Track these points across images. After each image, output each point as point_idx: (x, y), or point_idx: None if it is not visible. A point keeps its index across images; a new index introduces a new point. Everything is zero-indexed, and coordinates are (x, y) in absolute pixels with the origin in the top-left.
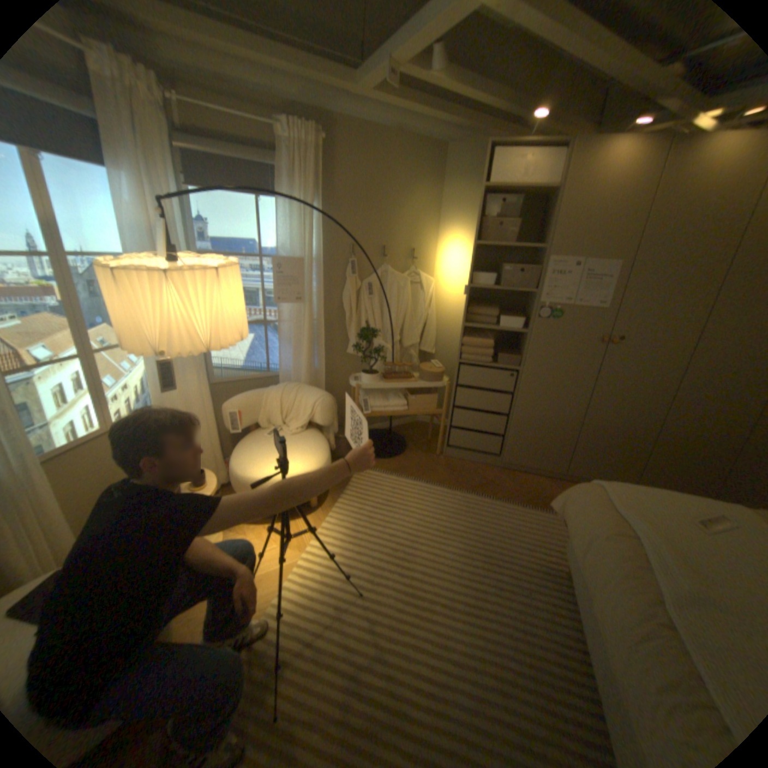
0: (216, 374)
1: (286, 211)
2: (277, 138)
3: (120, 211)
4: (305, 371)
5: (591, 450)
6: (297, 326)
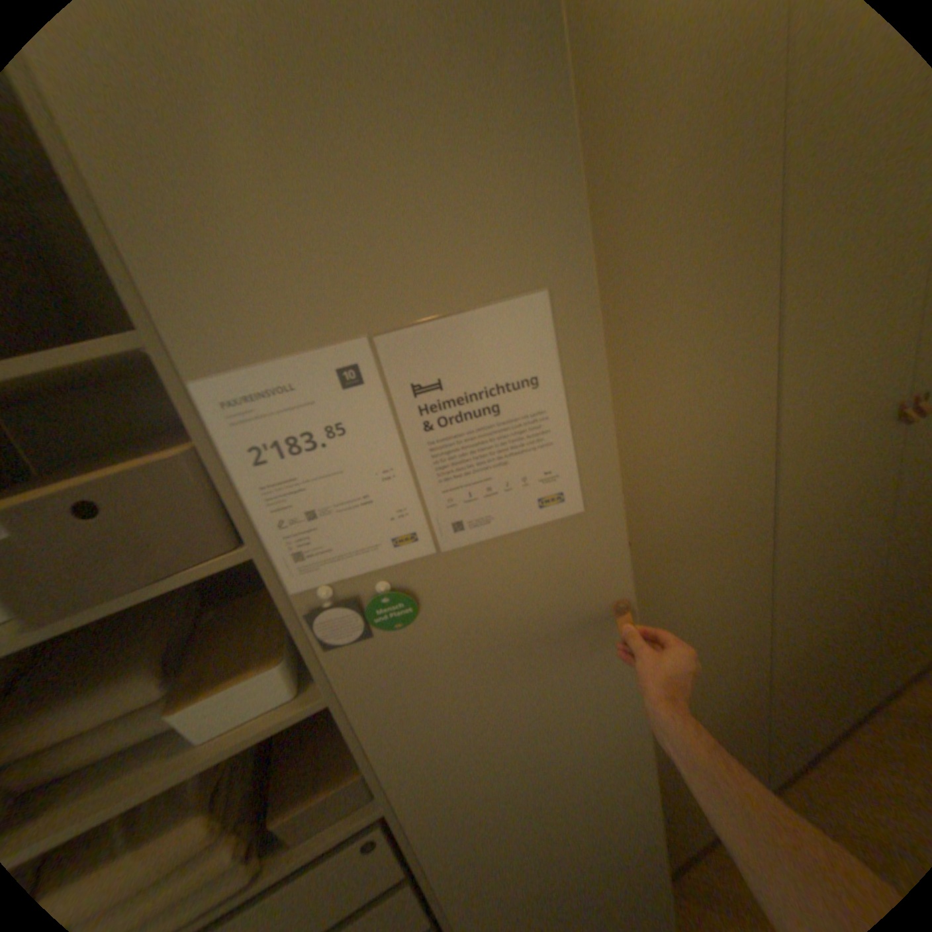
0: None
1: None
2: None
3: None
4: None
5: (672, 810)
6: None
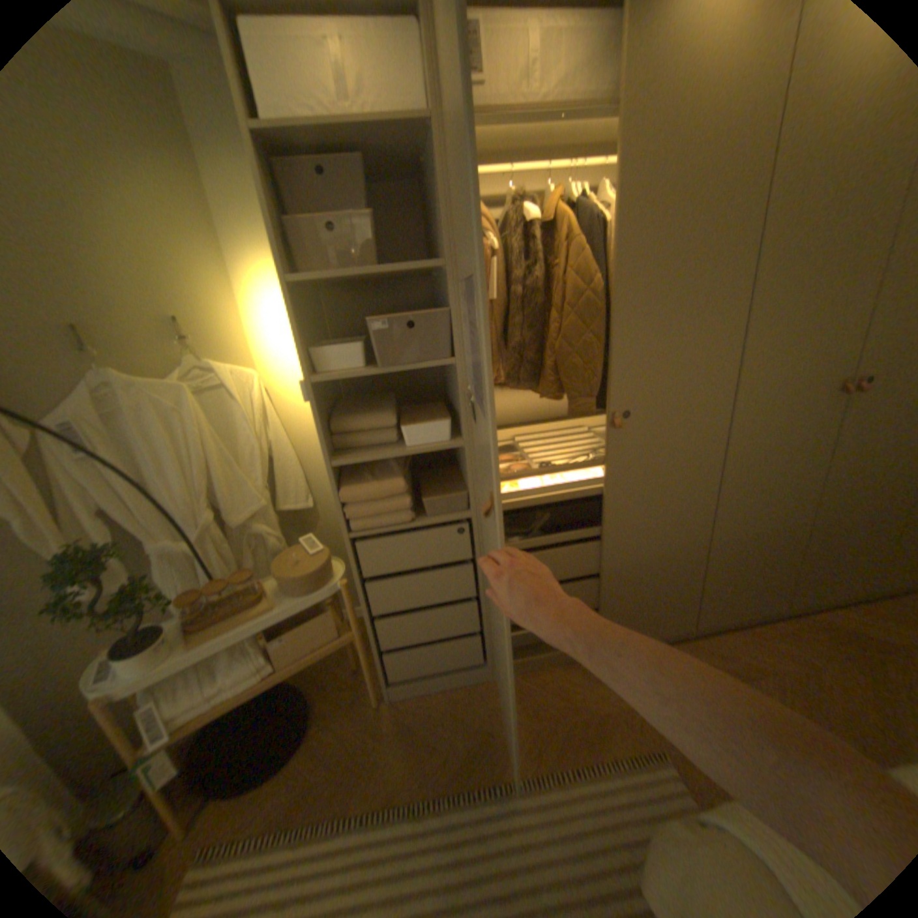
0: None
1: None
2: None
3: None
4: None
5: (624, 603)
6: None
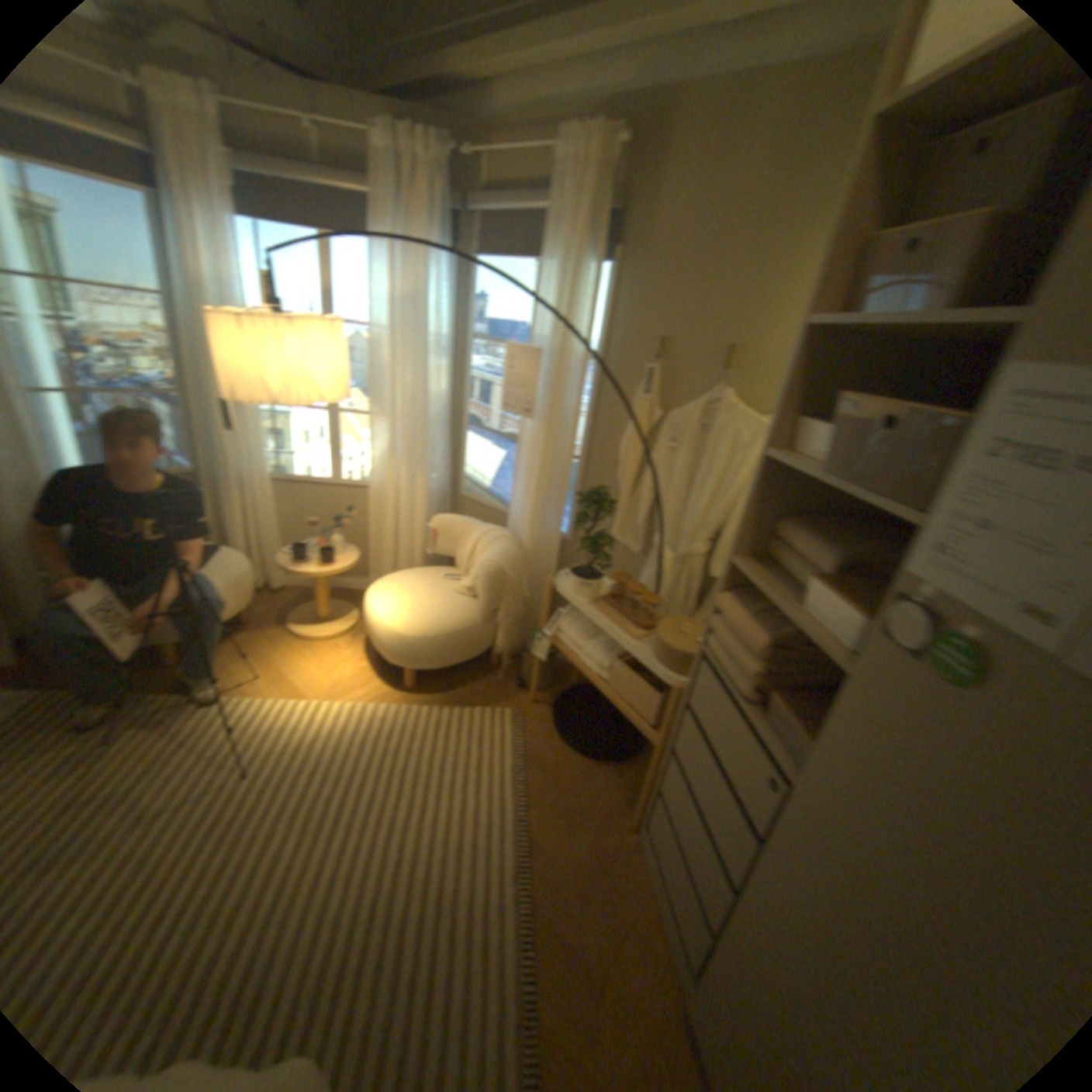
0: (467, 487)
1: (549, 278)
2: (558, 165)
3: (377, 284)
4: (526, 526)
5: None
6: (531, 455)
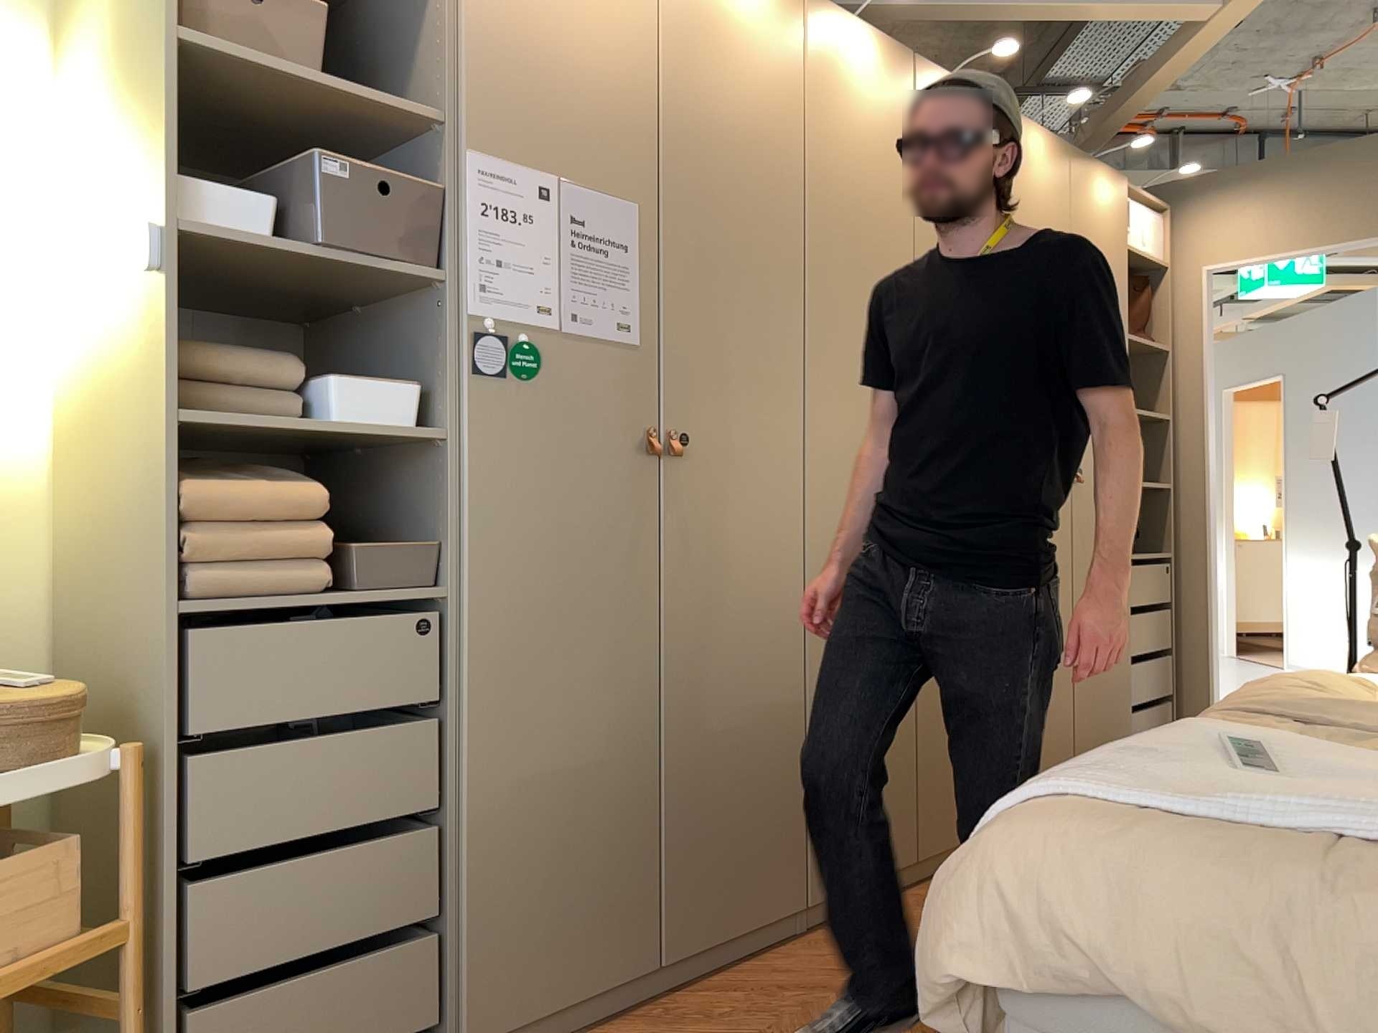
0: None
1: None
2: None
3: None
4: None
5: (701, 836)
6: None
